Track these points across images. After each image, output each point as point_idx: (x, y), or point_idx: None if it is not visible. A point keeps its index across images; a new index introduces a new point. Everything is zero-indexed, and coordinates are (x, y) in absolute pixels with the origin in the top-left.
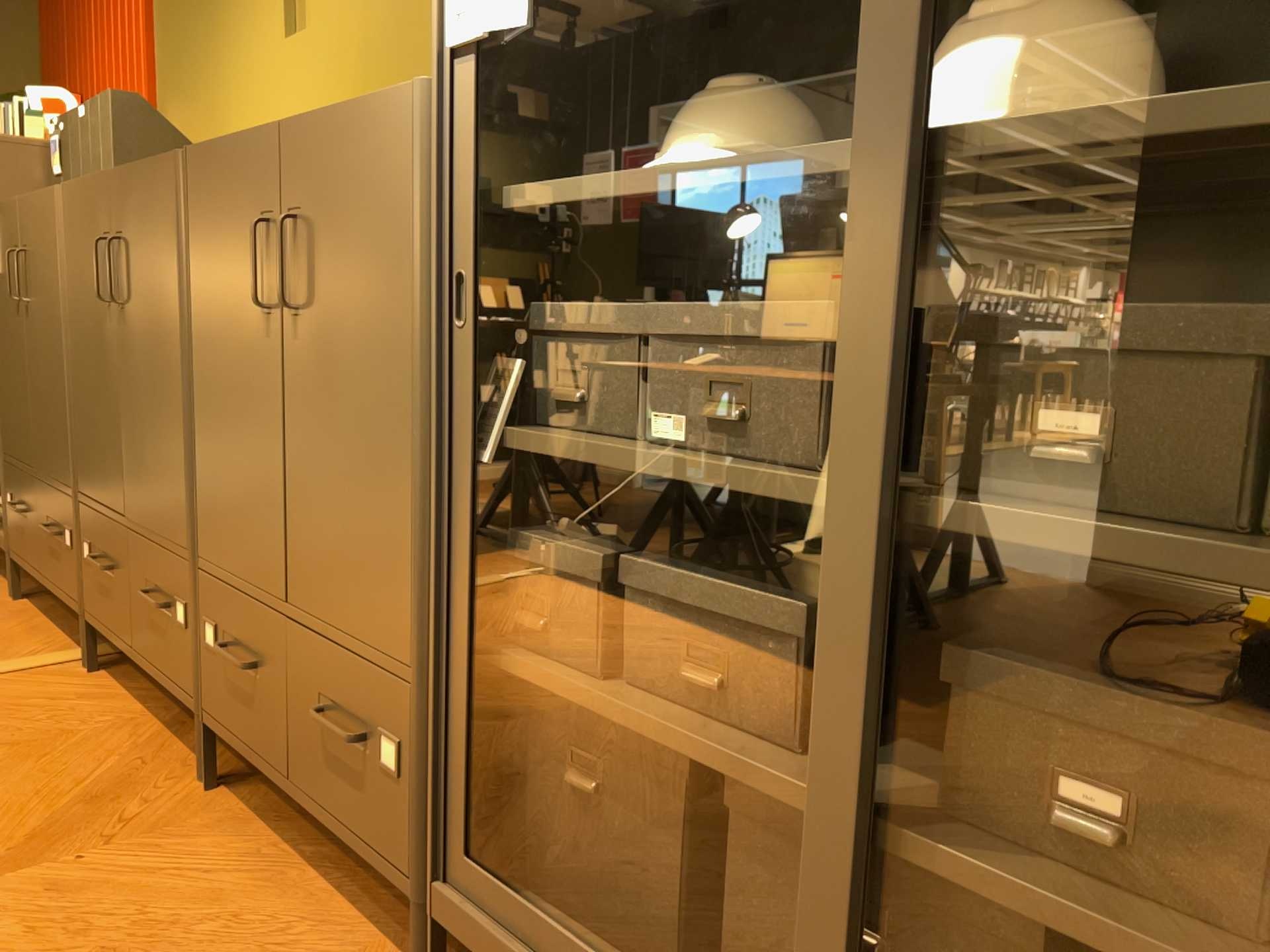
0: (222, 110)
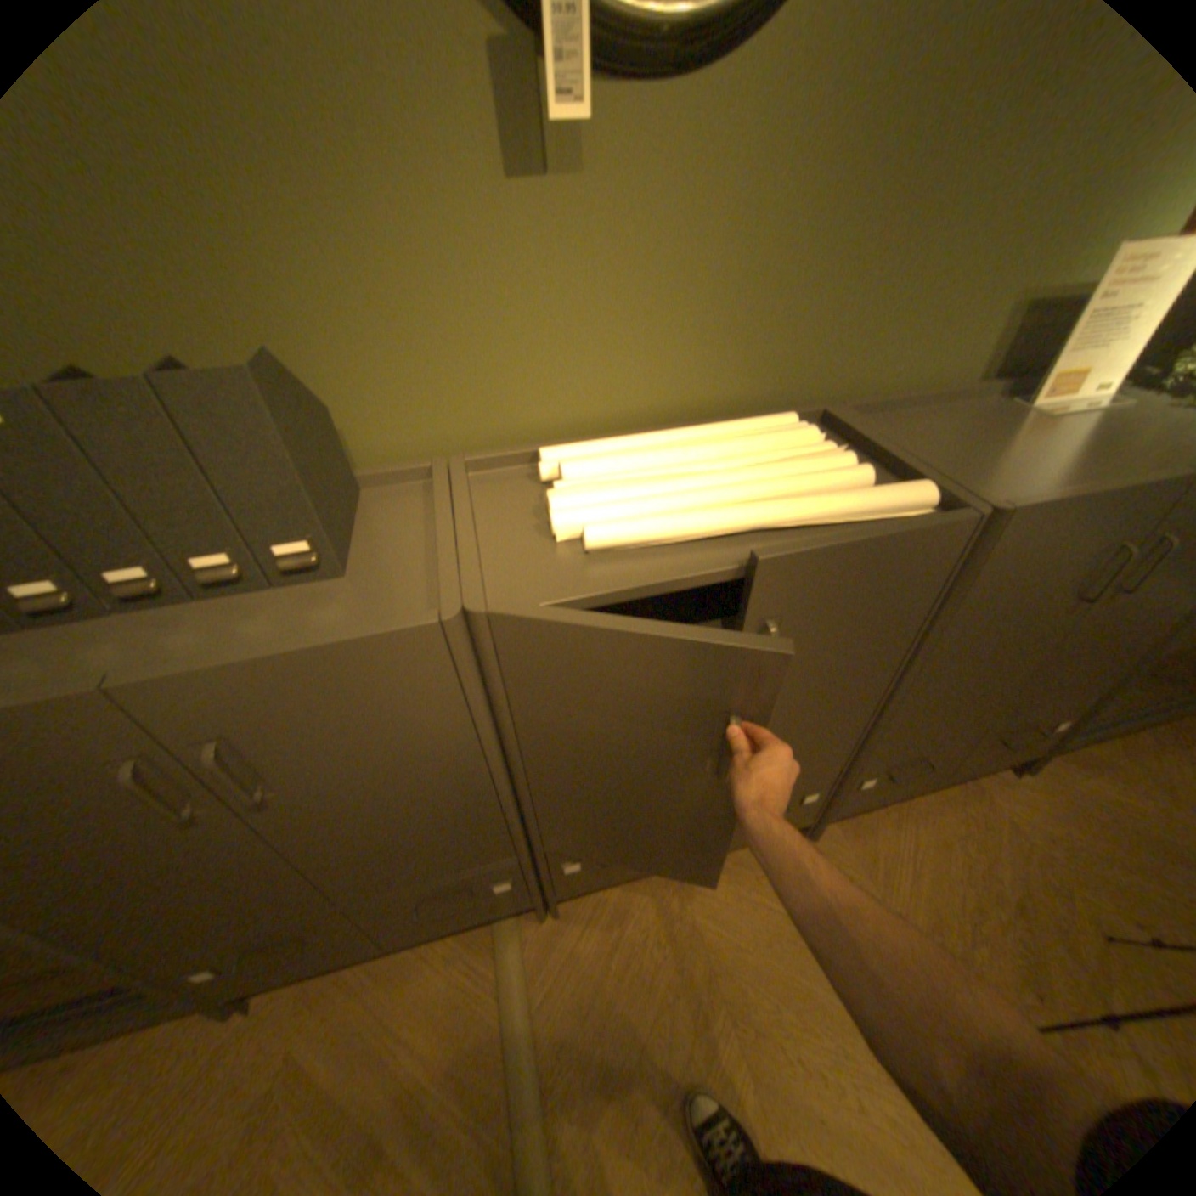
0: (233, 287)
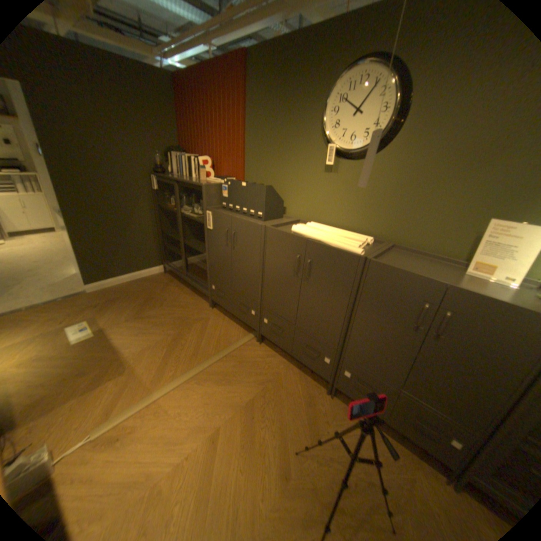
0: (283, 181)
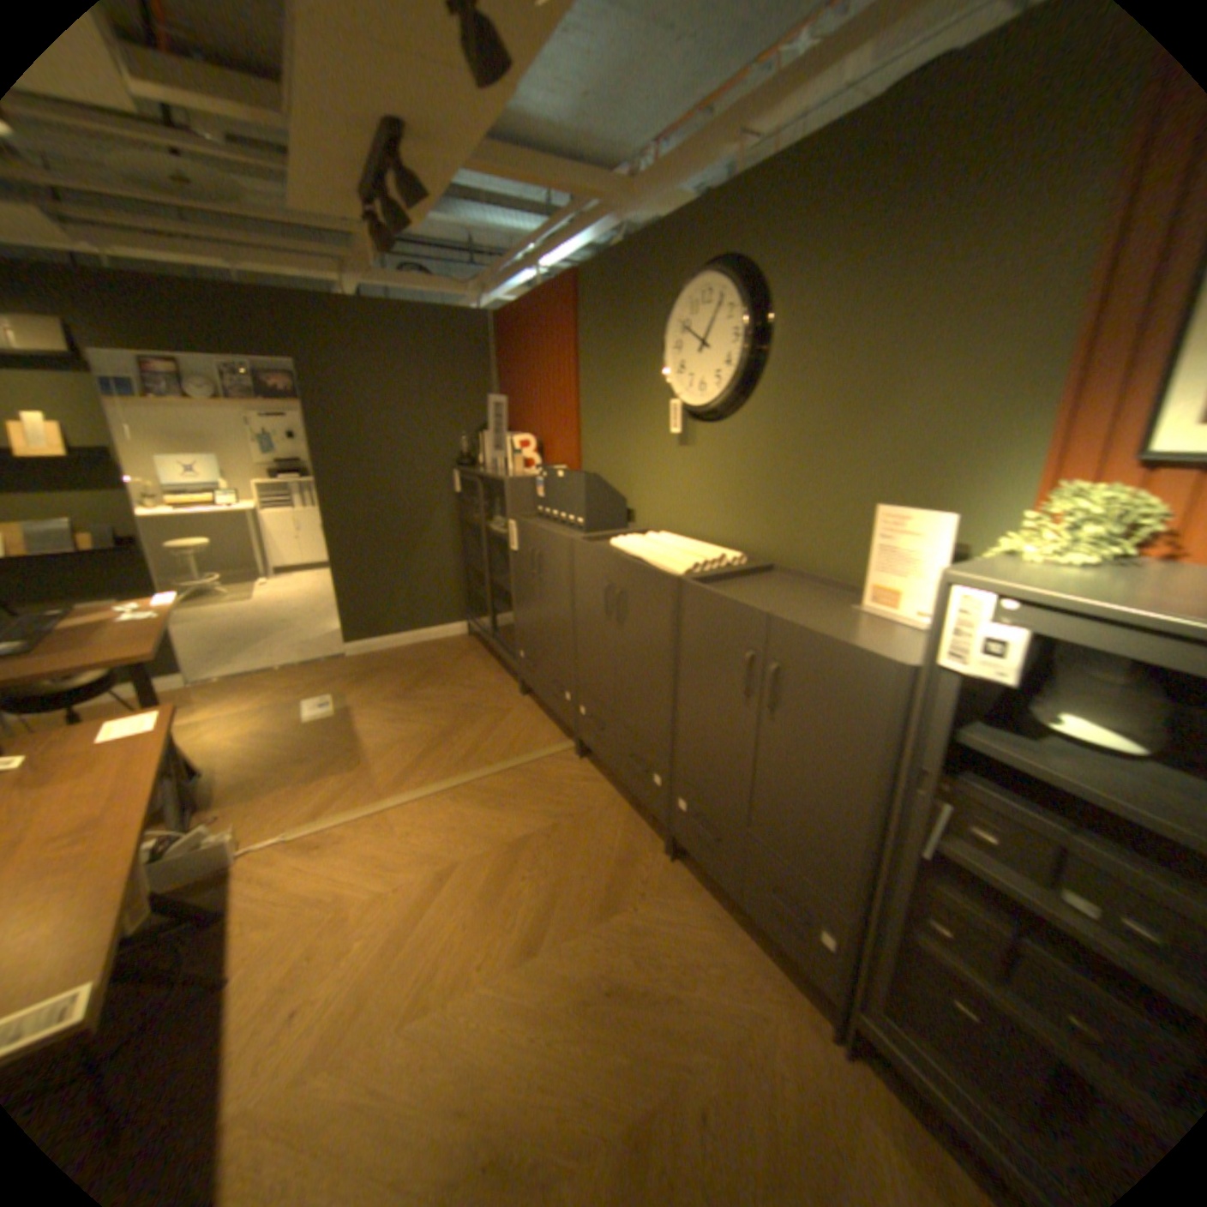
0: (627, 466)
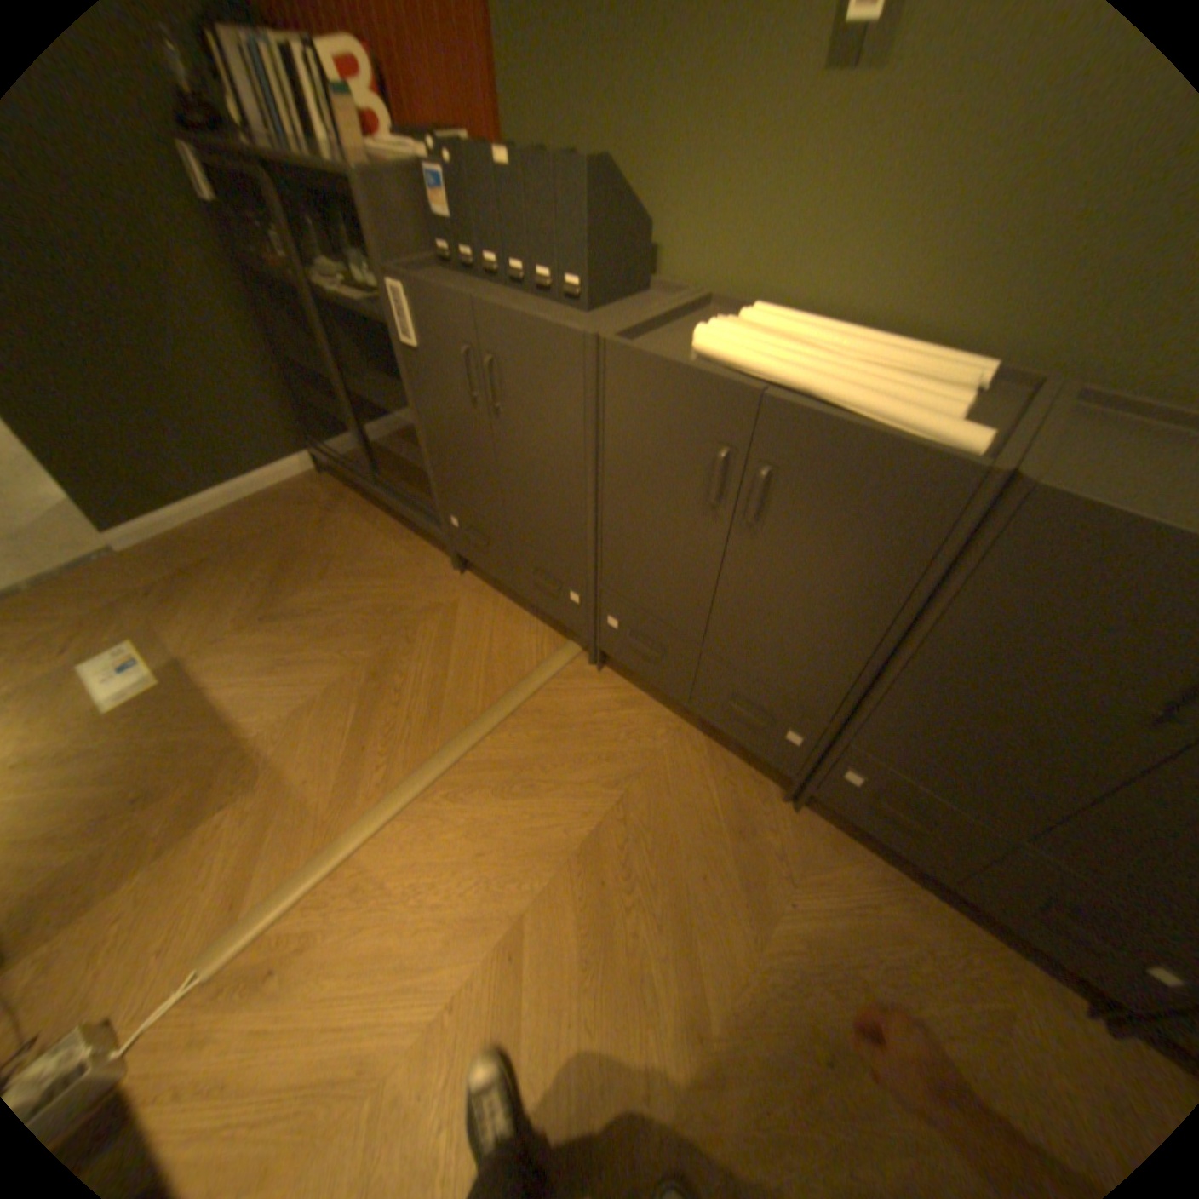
0: (645, 132)
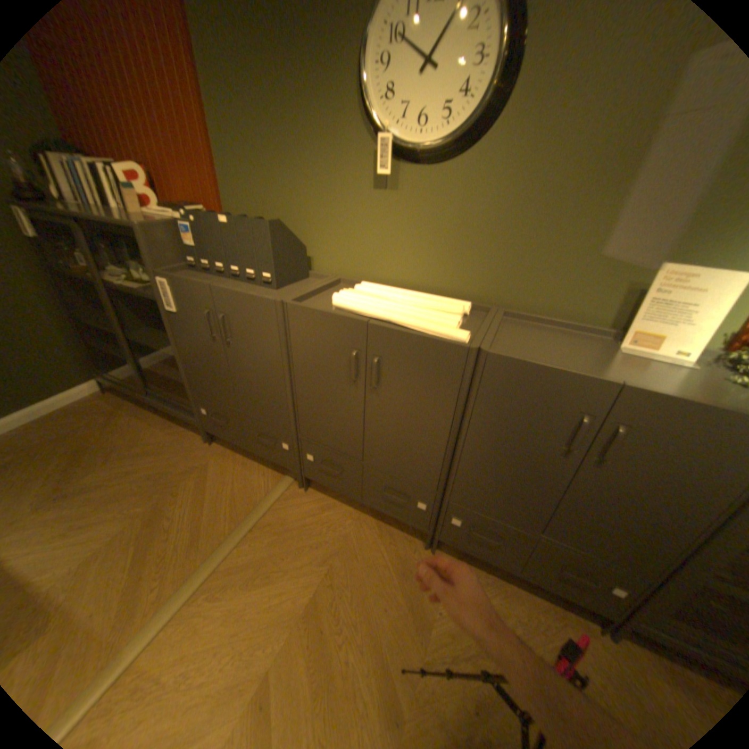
0: (299, 209)
